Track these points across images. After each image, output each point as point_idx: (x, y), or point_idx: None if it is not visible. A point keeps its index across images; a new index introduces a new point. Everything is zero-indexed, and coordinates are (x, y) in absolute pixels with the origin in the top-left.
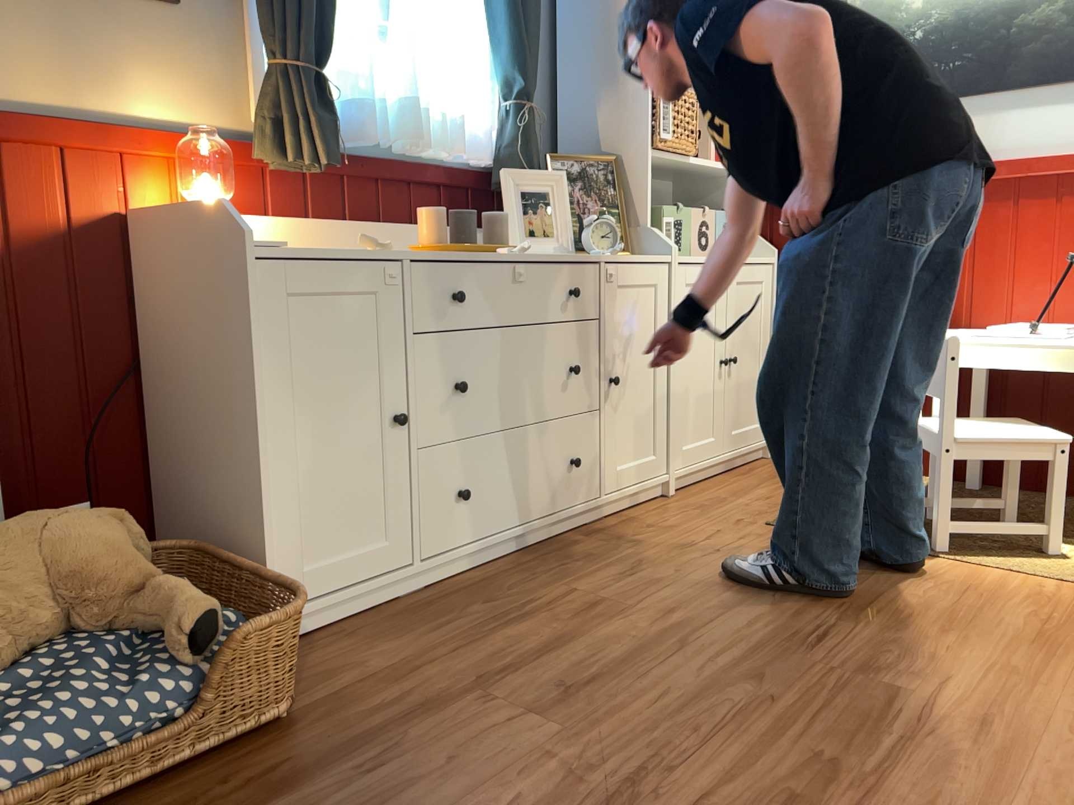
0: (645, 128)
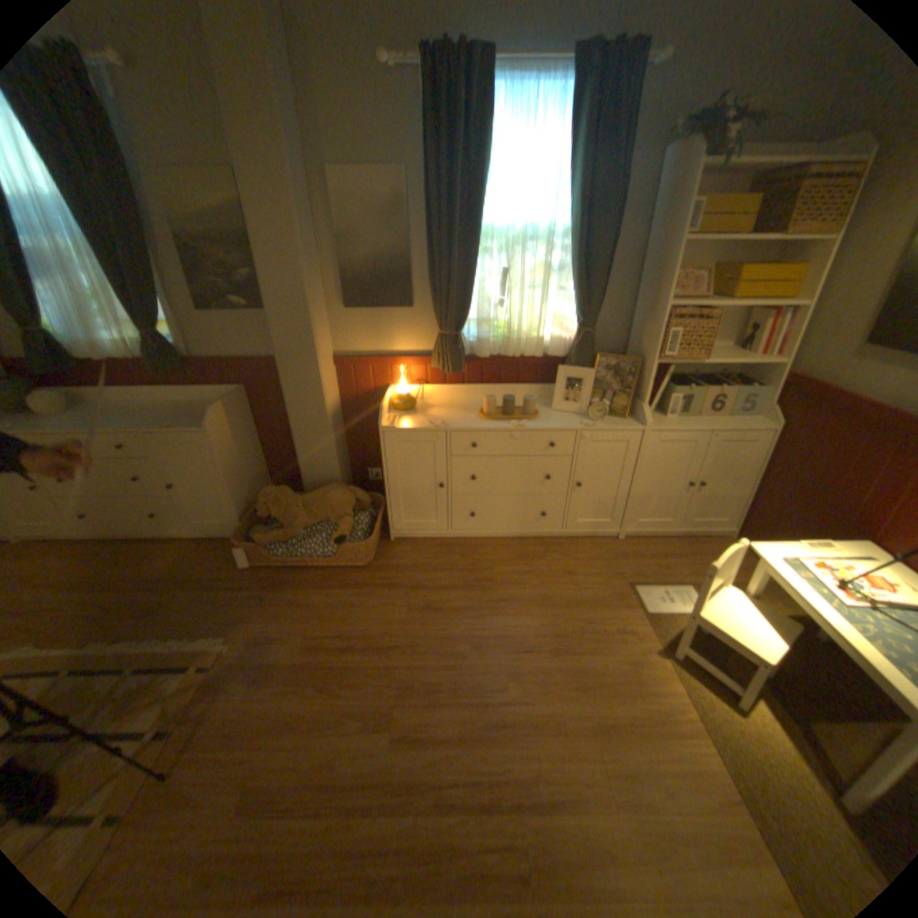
0: (656, 347)
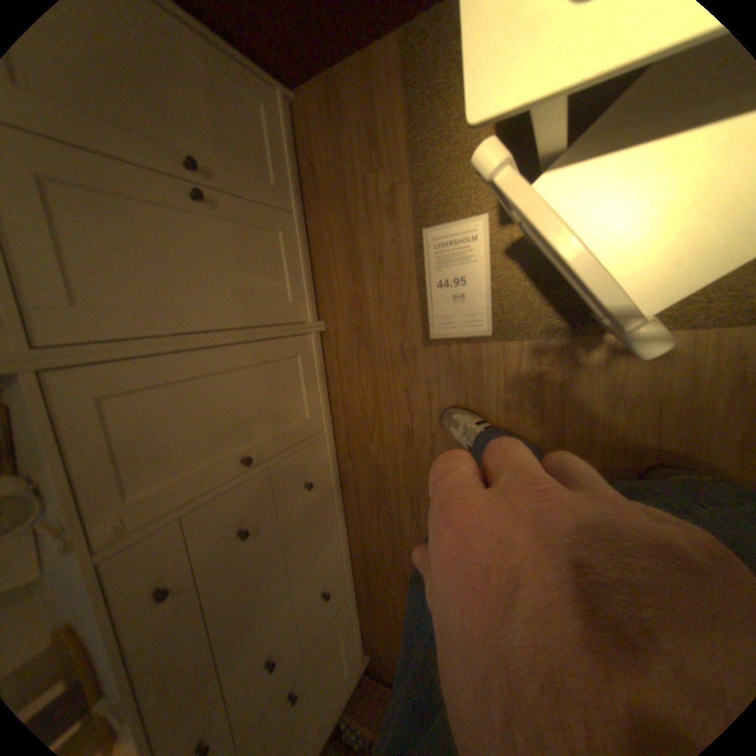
0: None
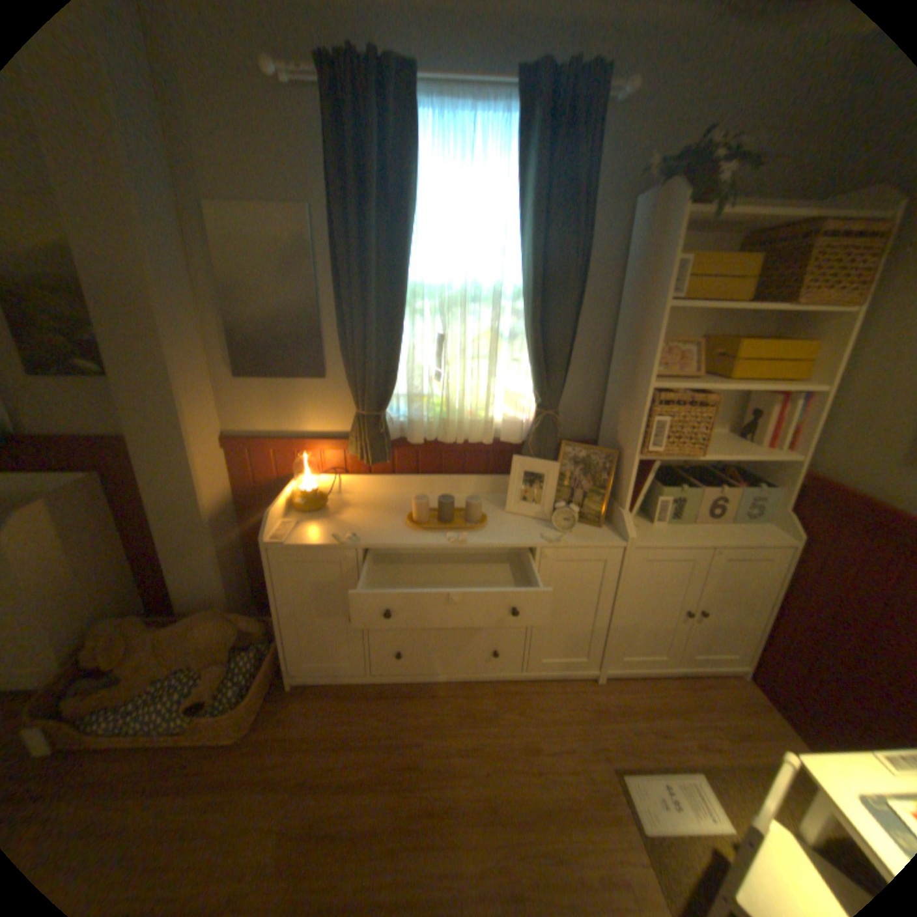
0: (638, 439)
